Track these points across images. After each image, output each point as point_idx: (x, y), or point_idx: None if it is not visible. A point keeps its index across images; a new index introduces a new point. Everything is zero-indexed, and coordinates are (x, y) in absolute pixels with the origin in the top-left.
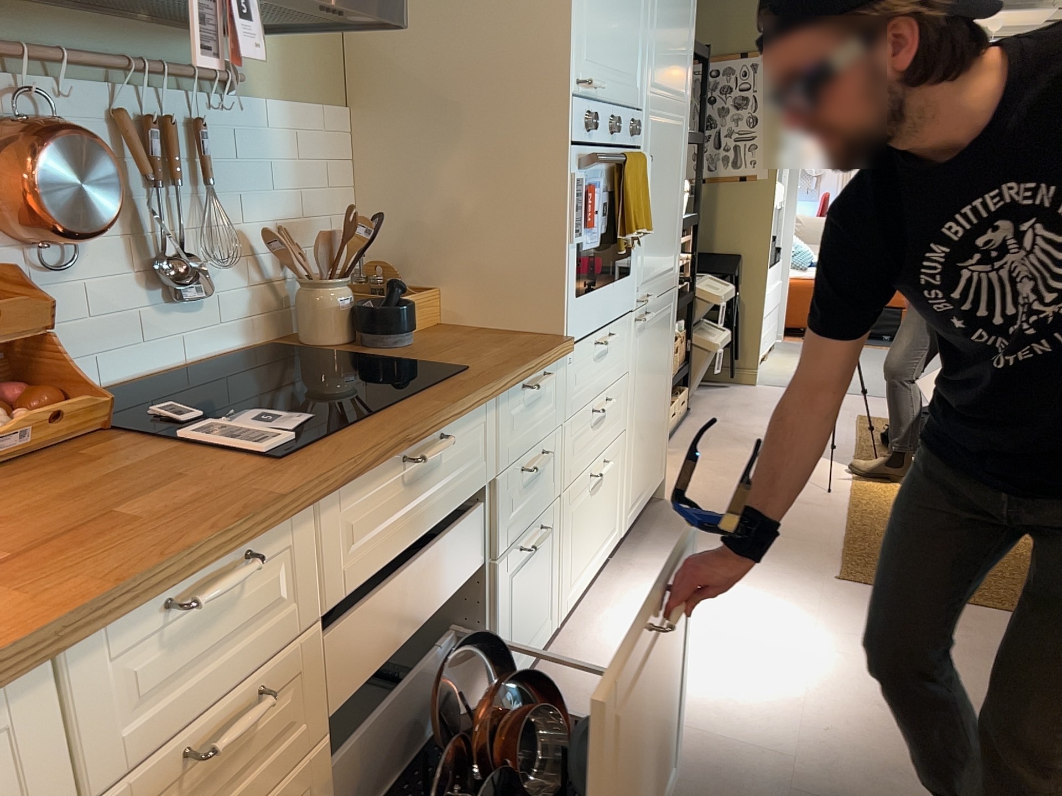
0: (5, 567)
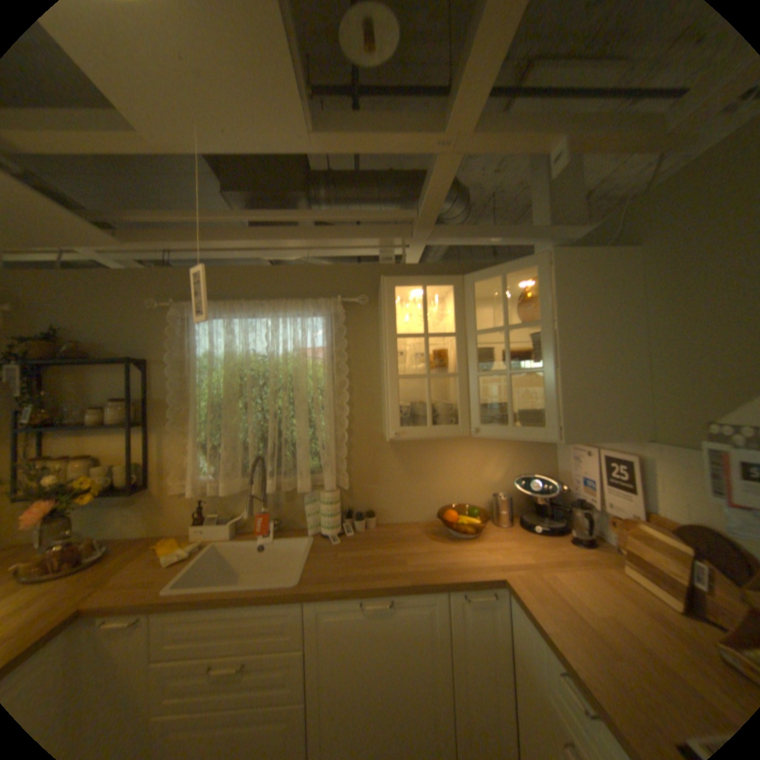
0: (587, 628)
